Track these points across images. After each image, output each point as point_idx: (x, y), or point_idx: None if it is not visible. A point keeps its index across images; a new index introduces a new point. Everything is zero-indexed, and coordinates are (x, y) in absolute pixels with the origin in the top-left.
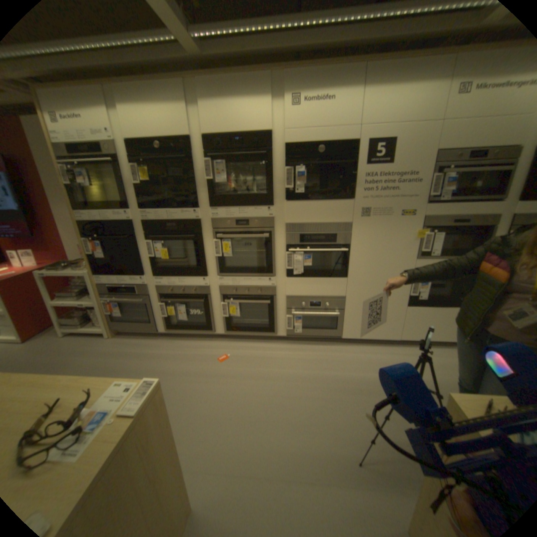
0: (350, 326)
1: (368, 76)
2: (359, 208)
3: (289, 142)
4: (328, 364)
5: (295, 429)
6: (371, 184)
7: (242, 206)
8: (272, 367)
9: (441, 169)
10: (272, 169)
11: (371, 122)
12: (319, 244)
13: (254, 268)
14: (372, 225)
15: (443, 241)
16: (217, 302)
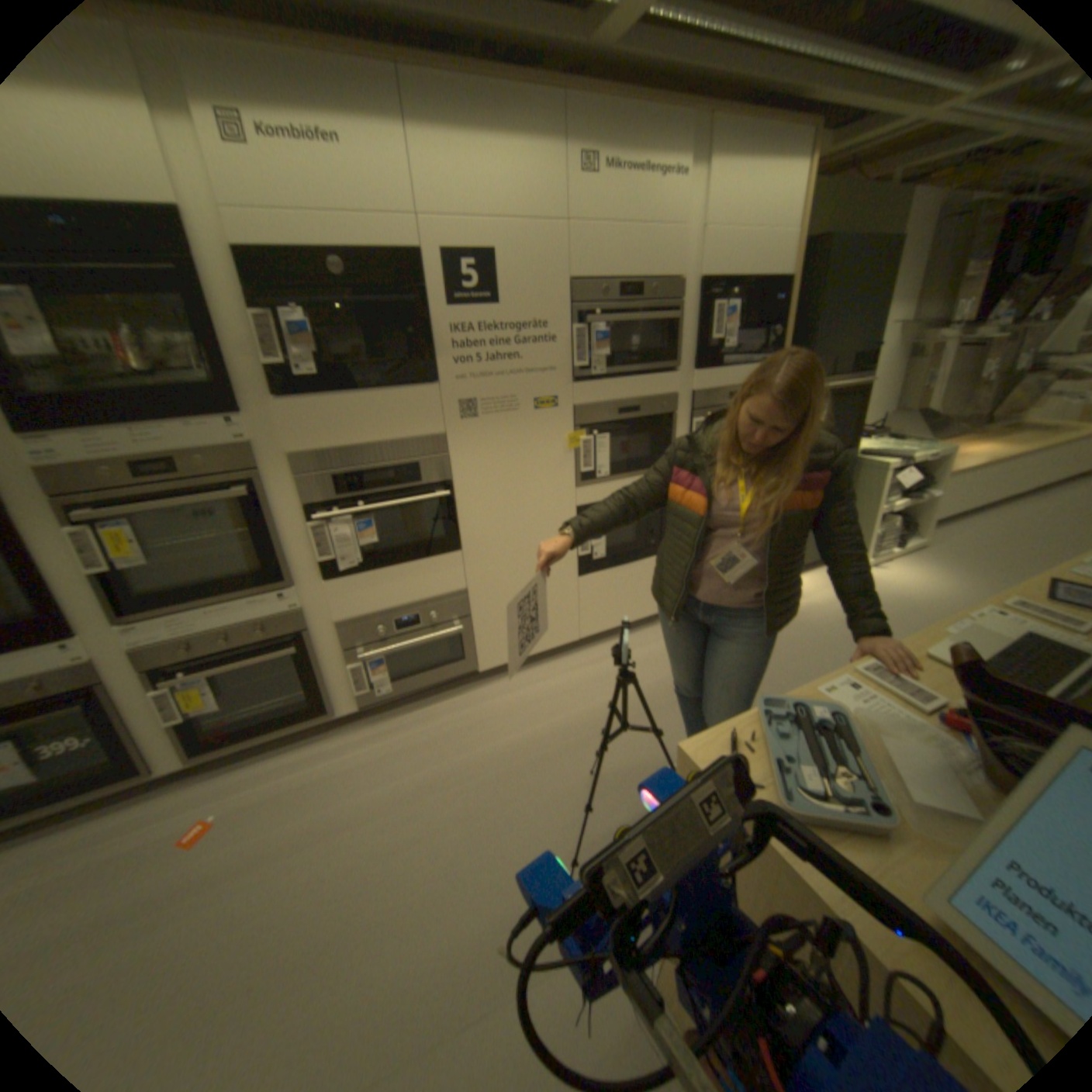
0: (487, 642)
1: (404, 98)
2: (452, 401)
3: (241, 242)
4: (461, 734)
5: (419, 916)
6: (464, 348)
7: (138, 419)
8: (336, 796)
9: (582, 317)
10: (208, 313)
11: (436, 210)
12: (384, 490)
13: (225, 578)
14: (486, 435)
15: (608, 449)
16: (130, 694)
